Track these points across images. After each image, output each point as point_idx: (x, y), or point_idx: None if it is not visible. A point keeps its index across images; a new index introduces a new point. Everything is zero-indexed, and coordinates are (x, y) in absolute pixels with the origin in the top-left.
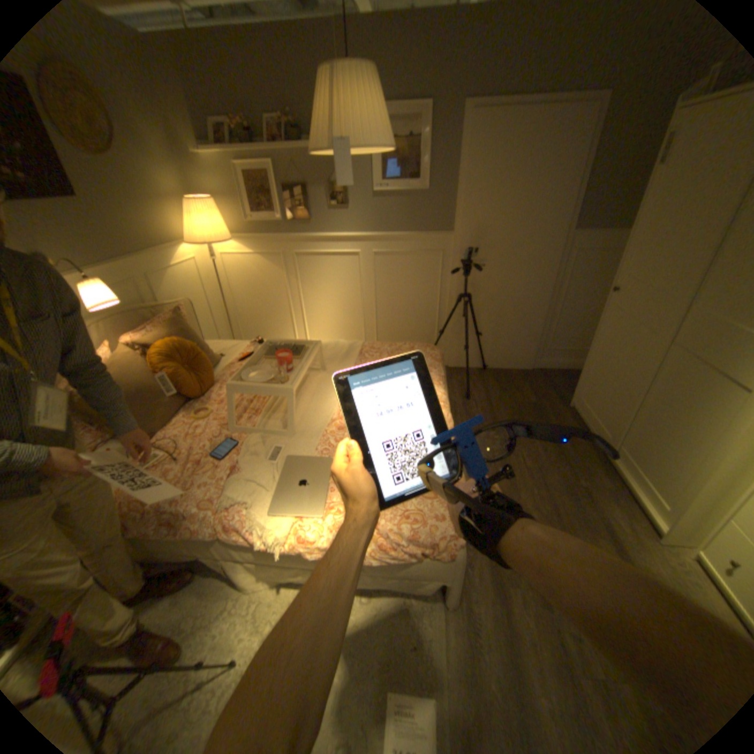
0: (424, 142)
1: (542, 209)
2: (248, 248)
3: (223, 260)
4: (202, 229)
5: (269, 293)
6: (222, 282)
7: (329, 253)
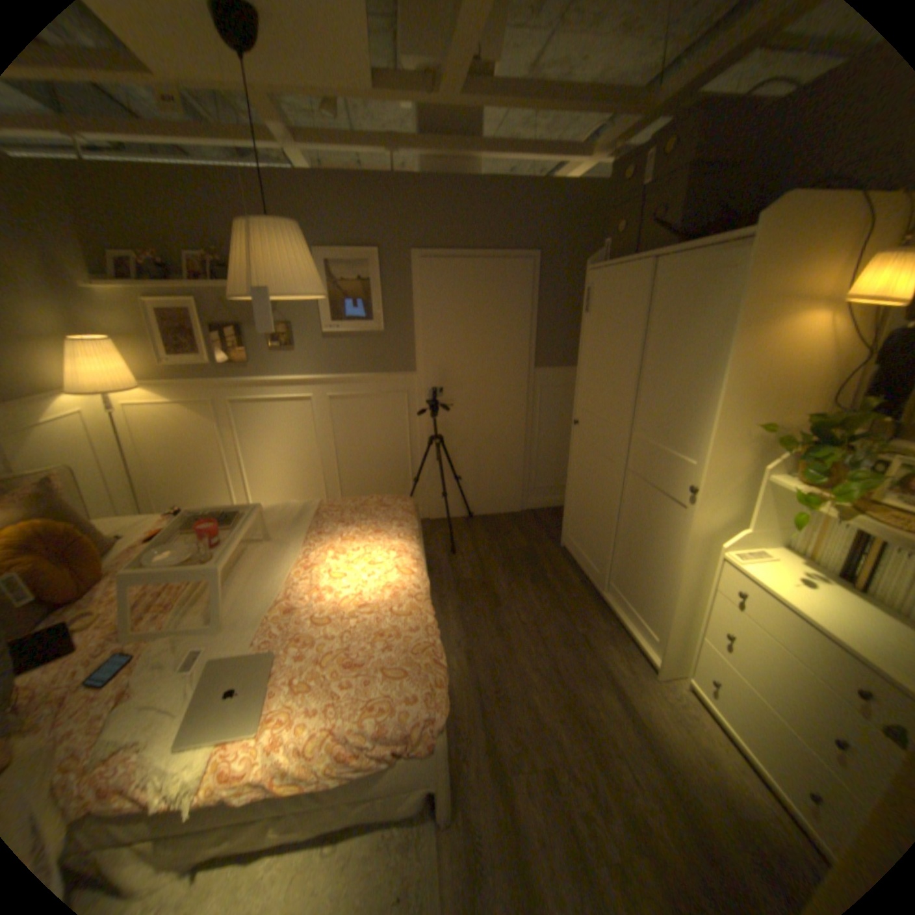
0: (374, 286)
1: (501, 350)
2: (164, 396)
3: (128, 412)
4: (95, 375)
5: (194, 449)
6: (125, 439)
7: (275, 398)
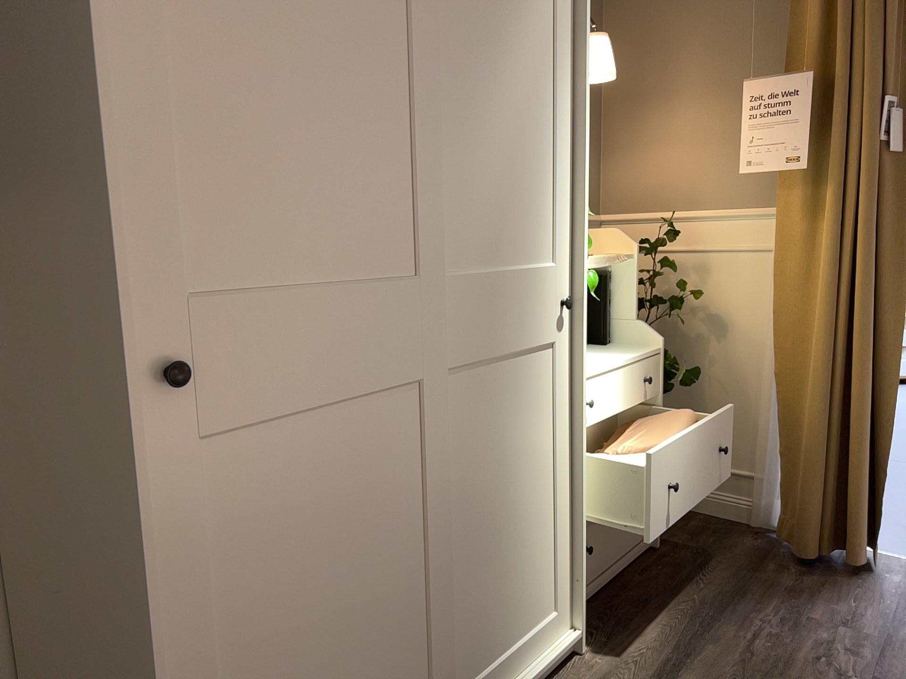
0: None
1: None
2: None
3: None
4: None
5: None
6: None
7: None
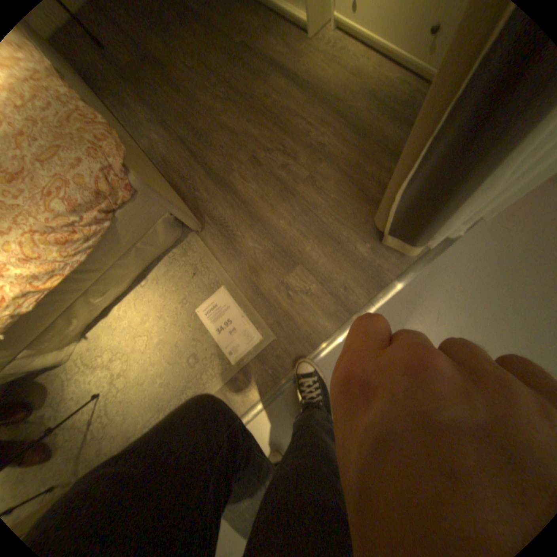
0: None
1: None
2: None
3: None
4: None
5: None
6: None
7: None
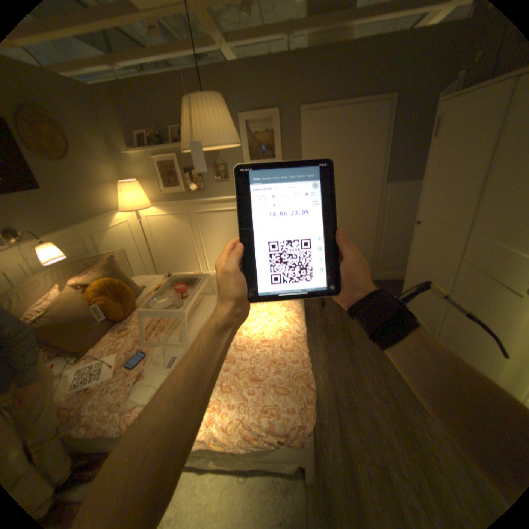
0: (276, 134)
1: (361, 171)
2: (164, 211)
3: (148, 220)
4: (130, 202)
5: (180, 240)
6: (148, 235)
7: (219, 210)
